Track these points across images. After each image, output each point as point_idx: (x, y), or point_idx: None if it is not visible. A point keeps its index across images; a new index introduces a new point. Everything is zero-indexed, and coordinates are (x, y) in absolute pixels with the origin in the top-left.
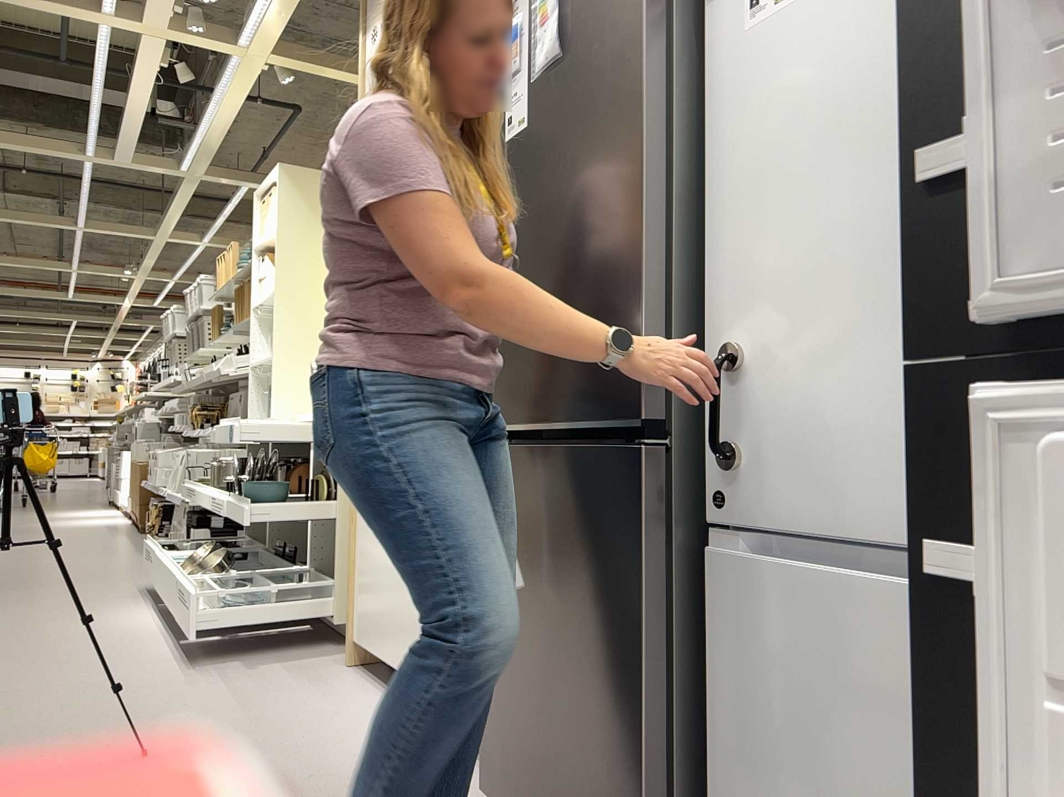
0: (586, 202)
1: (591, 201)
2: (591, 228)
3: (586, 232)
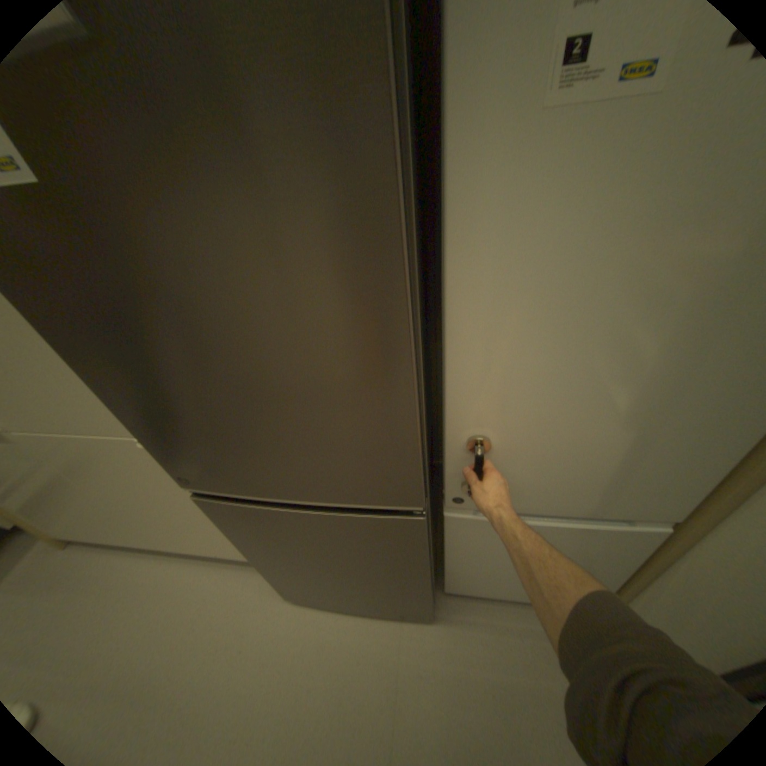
0: (289, 347)
1: (301, 348)
2: (310, 377)
3: (298, 378)
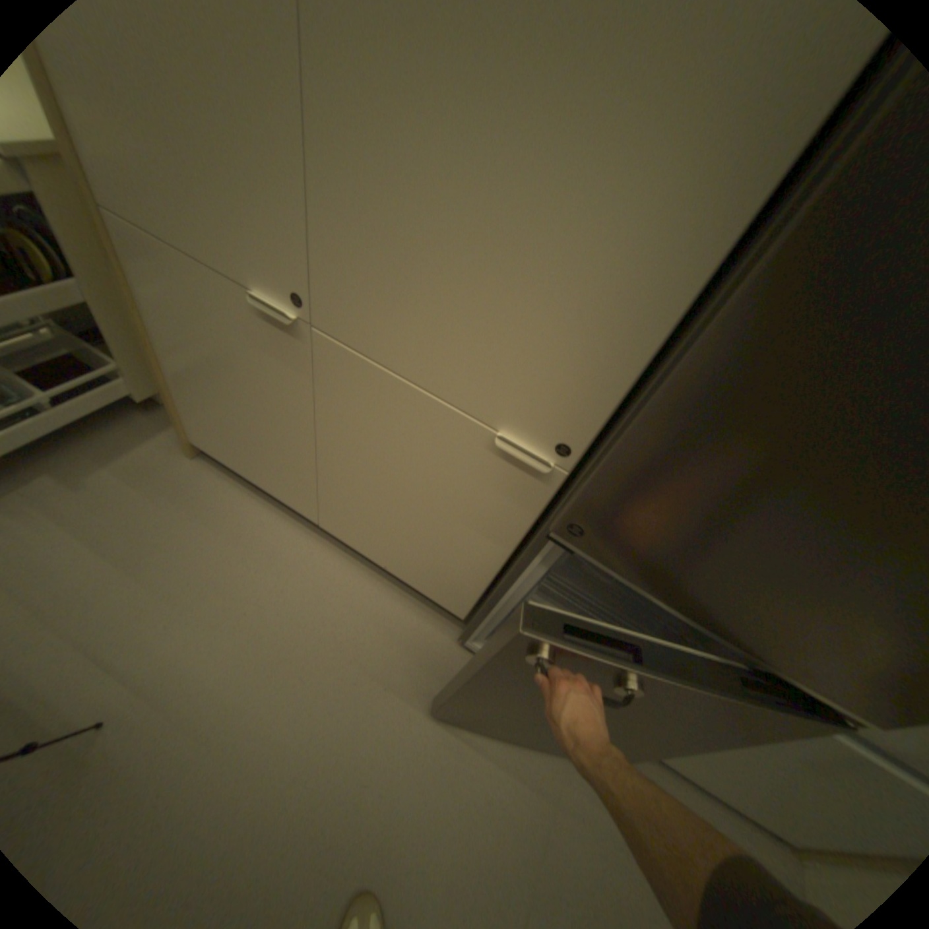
0: None
1: None
2: None
3: None
